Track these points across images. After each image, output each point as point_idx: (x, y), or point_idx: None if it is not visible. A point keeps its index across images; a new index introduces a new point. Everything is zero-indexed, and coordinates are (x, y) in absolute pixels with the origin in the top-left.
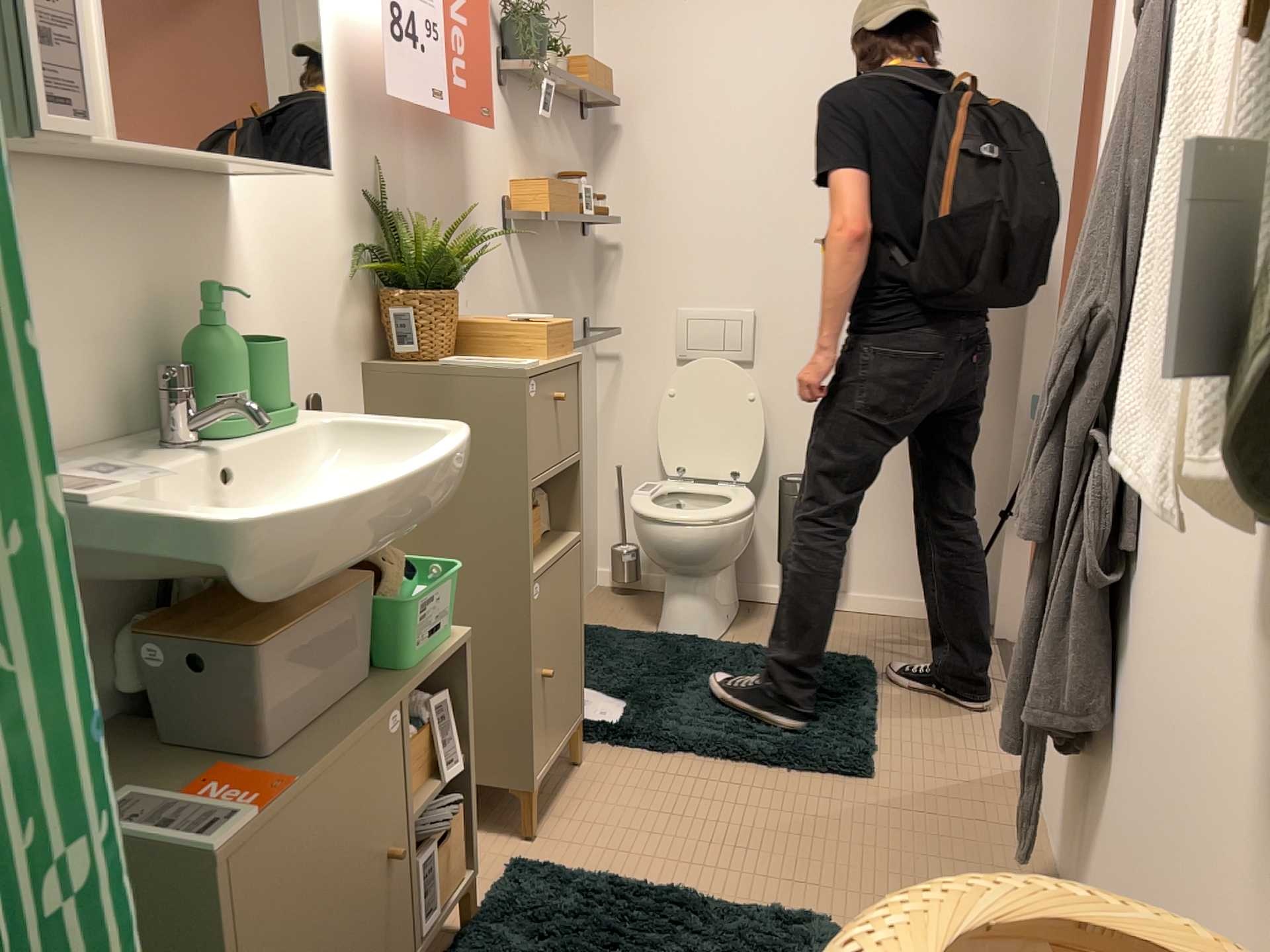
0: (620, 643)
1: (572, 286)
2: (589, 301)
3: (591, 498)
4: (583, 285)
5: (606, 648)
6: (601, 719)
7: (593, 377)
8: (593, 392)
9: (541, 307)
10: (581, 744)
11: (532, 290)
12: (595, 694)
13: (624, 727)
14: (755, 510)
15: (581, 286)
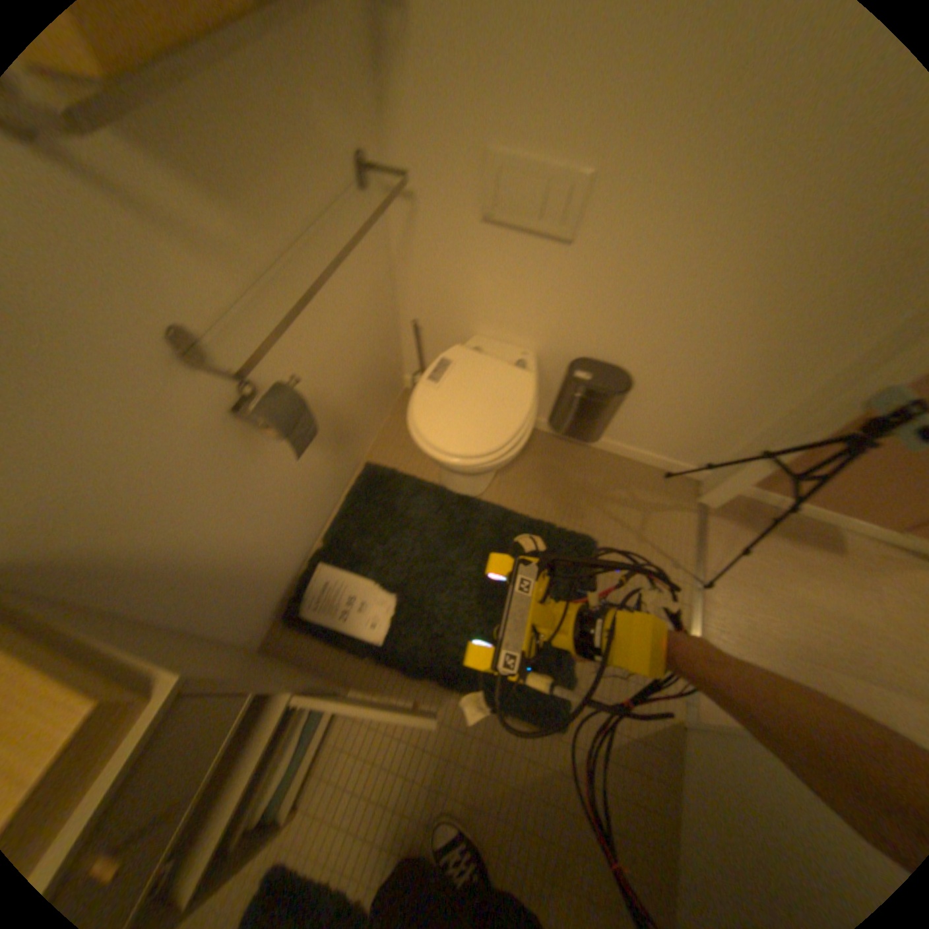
0: (404, 502)
1: (318, 114)
2: (362, 114)
3: (390, 339)
4: (345, 93)
5: (390, 514)
6: (368, 635)
7: (382, 221)
8: (384, 239)
9: (243, 213)
10: (350, 660)
11: (204, 200)
12: (371, 587)
13: (383, 652)
14: (532, 423)
15: (339, 99)
